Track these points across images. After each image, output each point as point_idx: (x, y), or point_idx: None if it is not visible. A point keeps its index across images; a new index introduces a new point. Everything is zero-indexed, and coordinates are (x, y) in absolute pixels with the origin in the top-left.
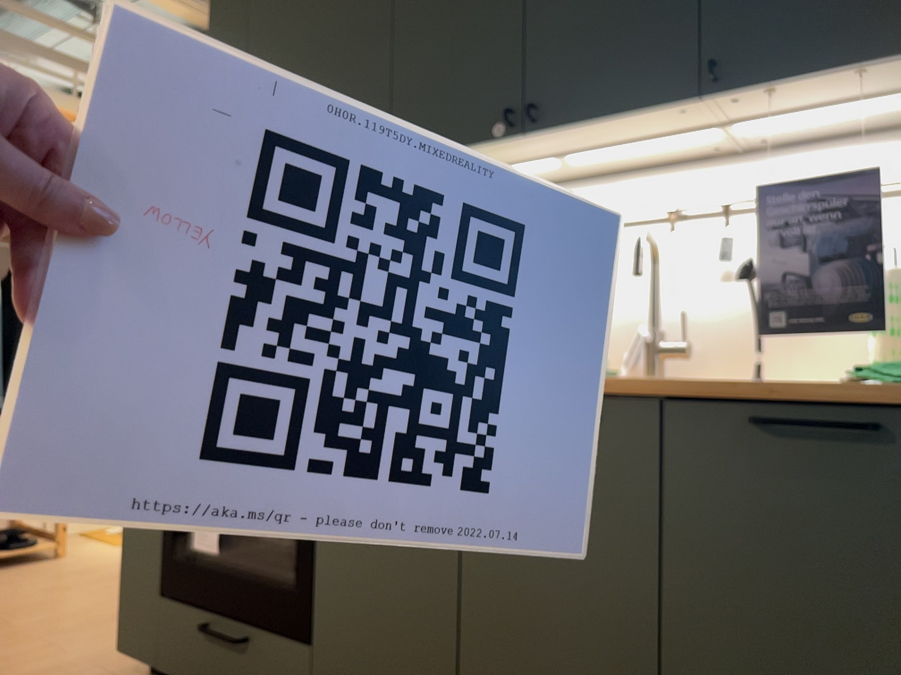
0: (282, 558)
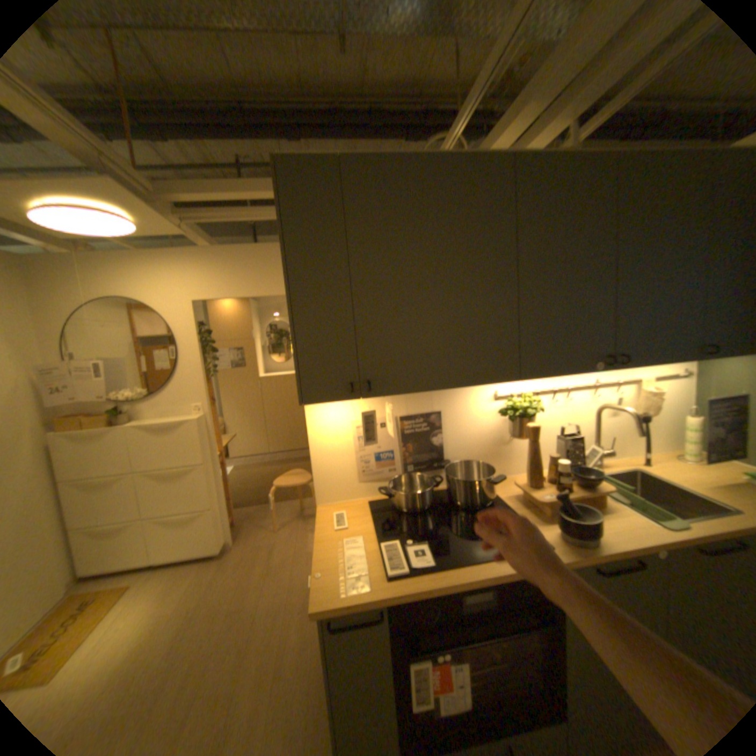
0: (509, 675)
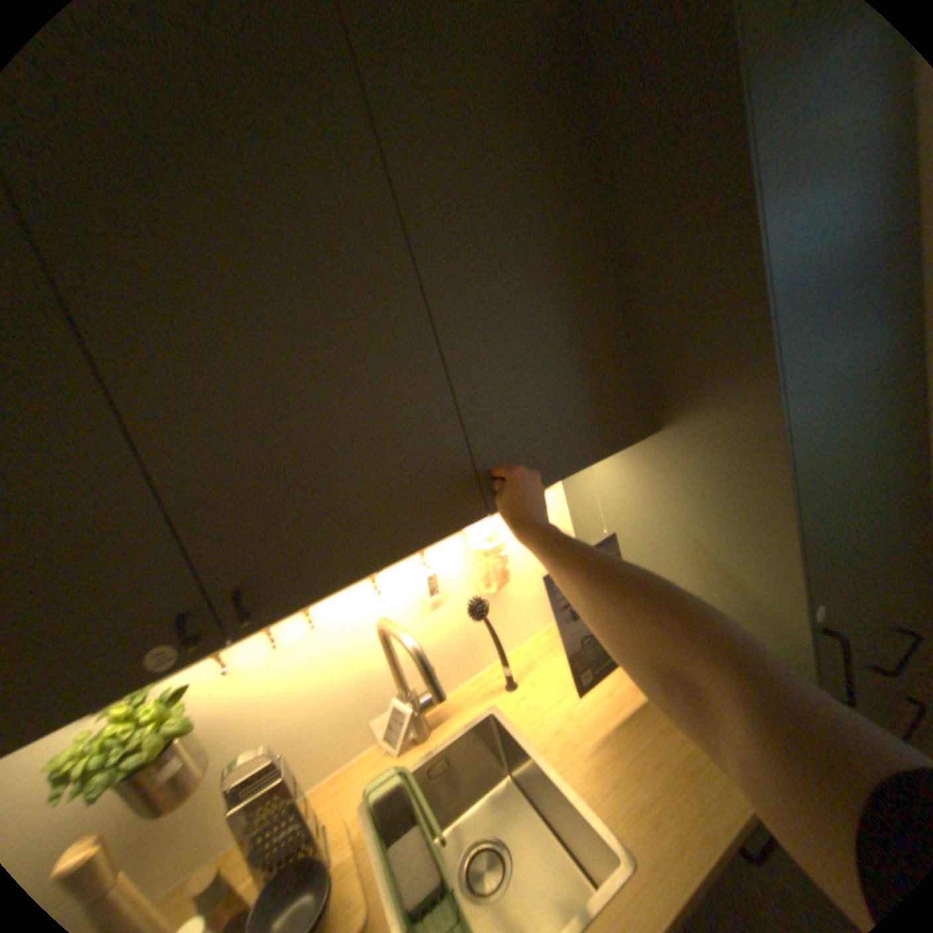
0: None
